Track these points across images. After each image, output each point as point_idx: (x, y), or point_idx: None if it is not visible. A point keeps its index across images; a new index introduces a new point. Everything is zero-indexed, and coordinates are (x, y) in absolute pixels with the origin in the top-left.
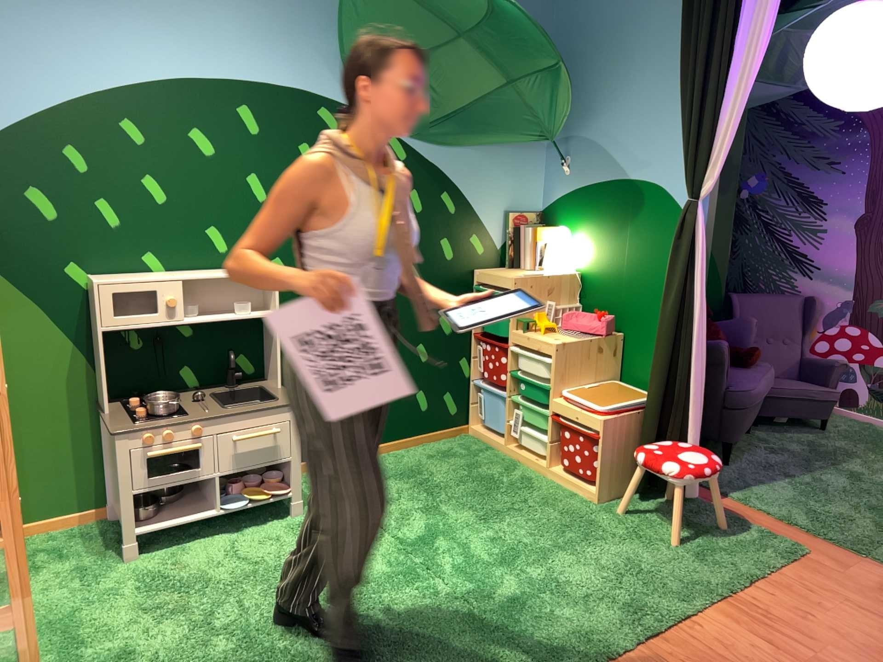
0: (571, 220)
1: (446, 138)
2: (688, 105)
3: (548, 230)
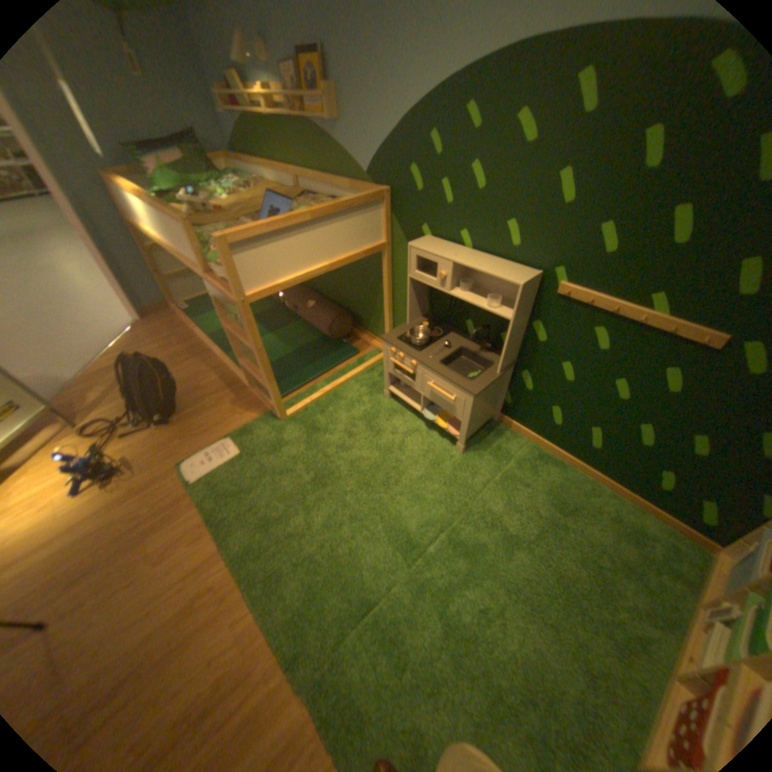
0: None
1: None
2: None
3: None
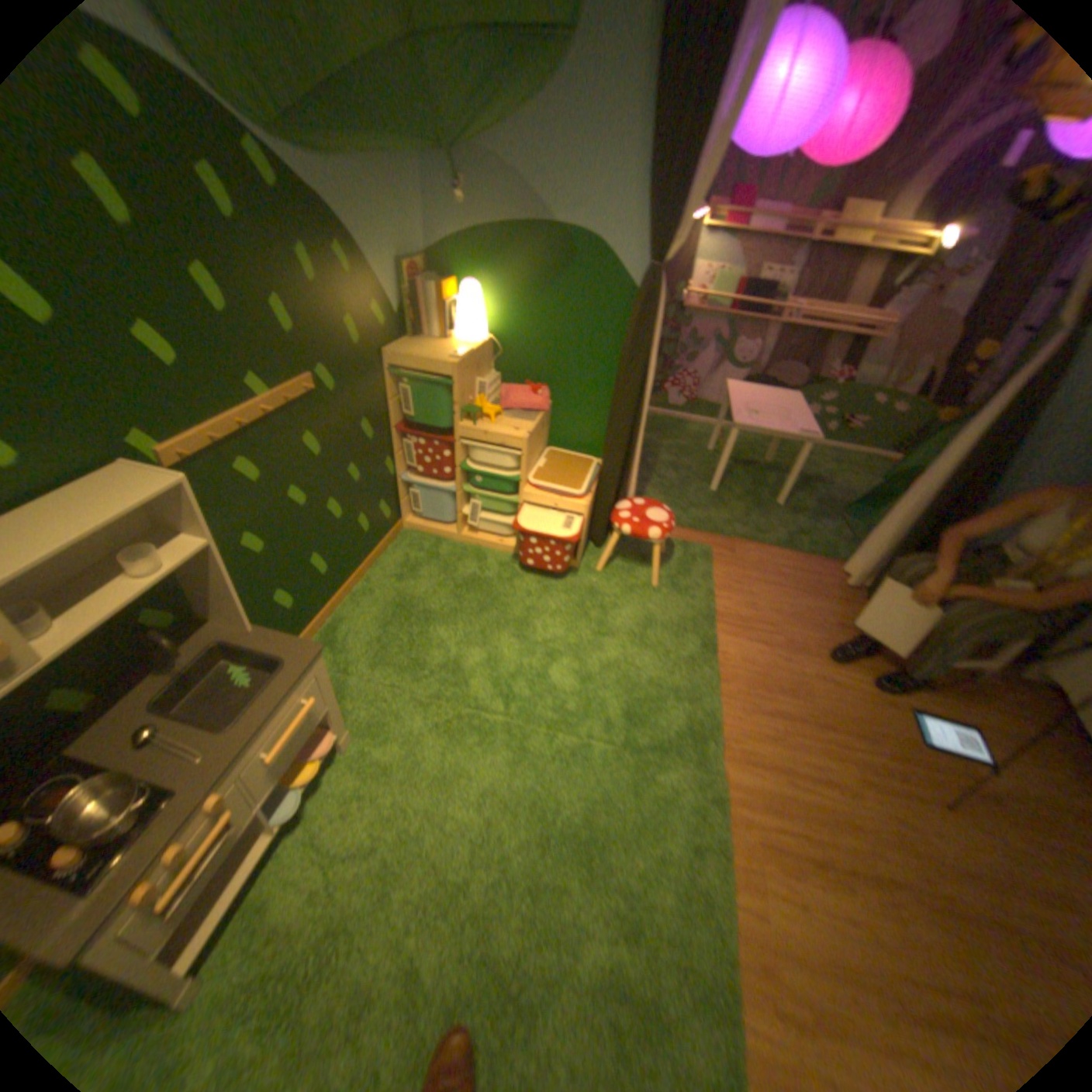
0: (470, 271)
1: (322, 141)
2: (669, 137)
3: (449, 286)
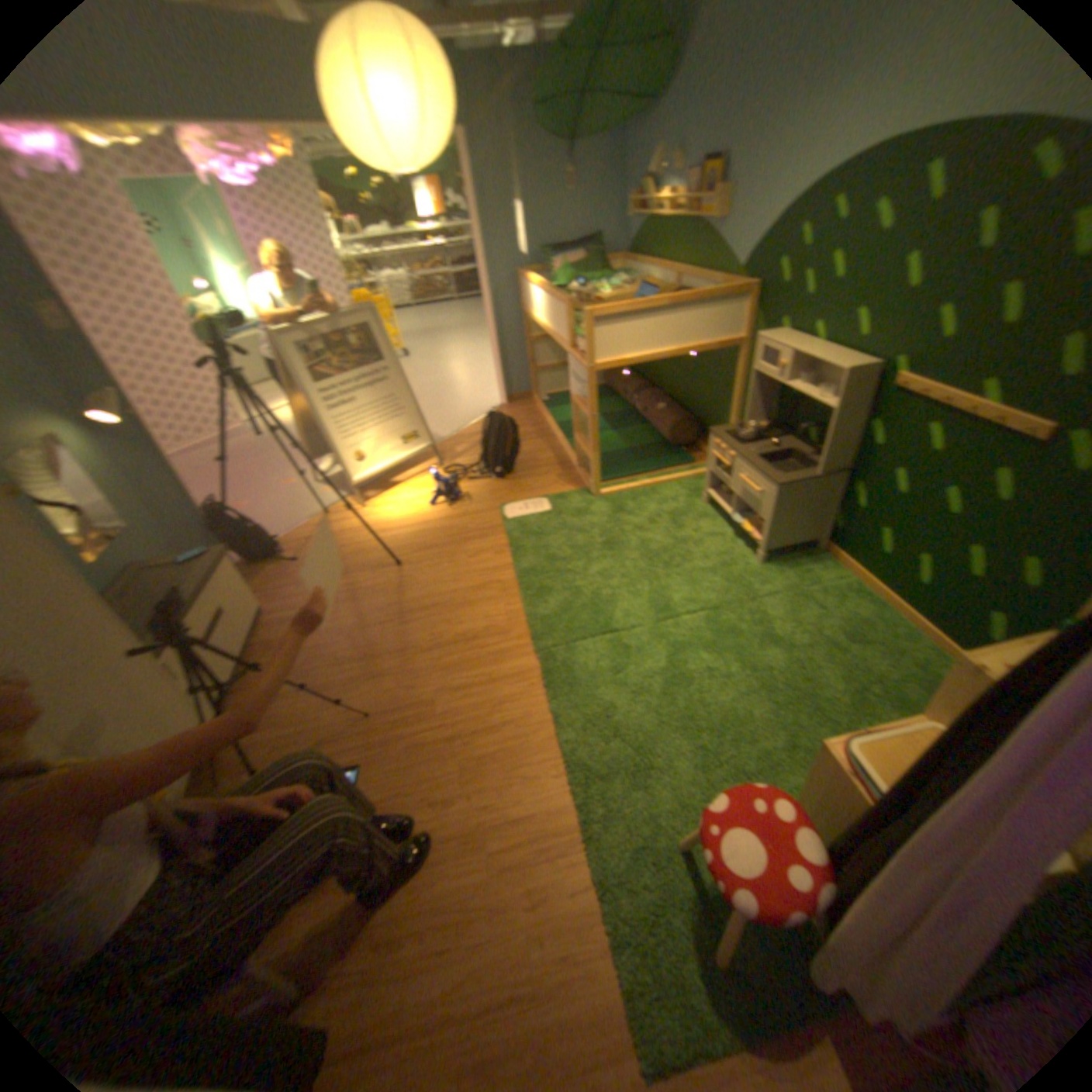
0: None
1: None
2: None
3: None
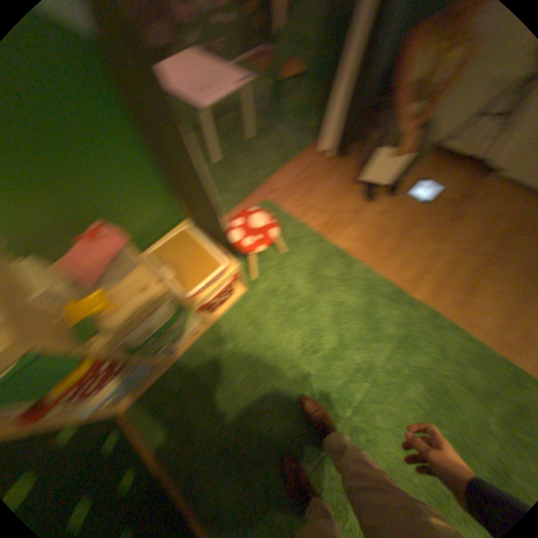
0: None
1: None
2: None
3: None
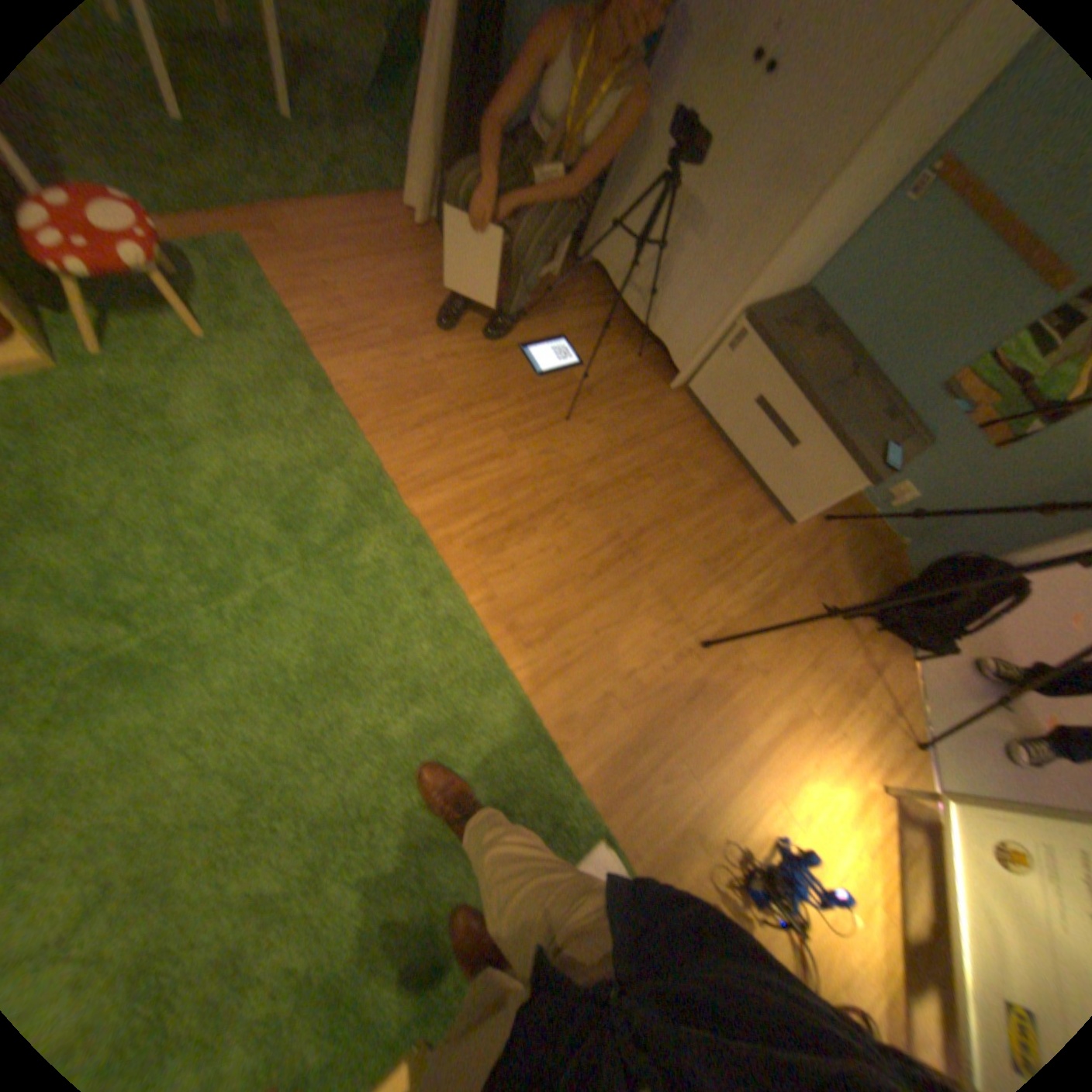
0: None
1: None
2: None
3: None
